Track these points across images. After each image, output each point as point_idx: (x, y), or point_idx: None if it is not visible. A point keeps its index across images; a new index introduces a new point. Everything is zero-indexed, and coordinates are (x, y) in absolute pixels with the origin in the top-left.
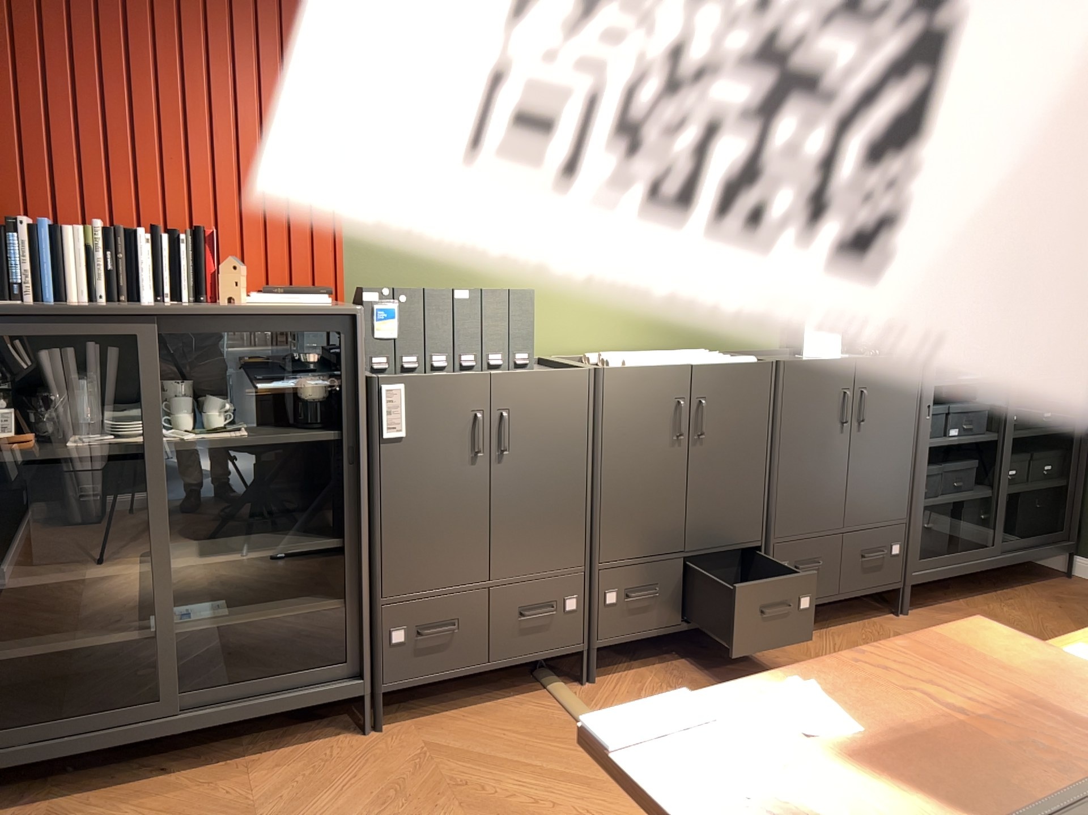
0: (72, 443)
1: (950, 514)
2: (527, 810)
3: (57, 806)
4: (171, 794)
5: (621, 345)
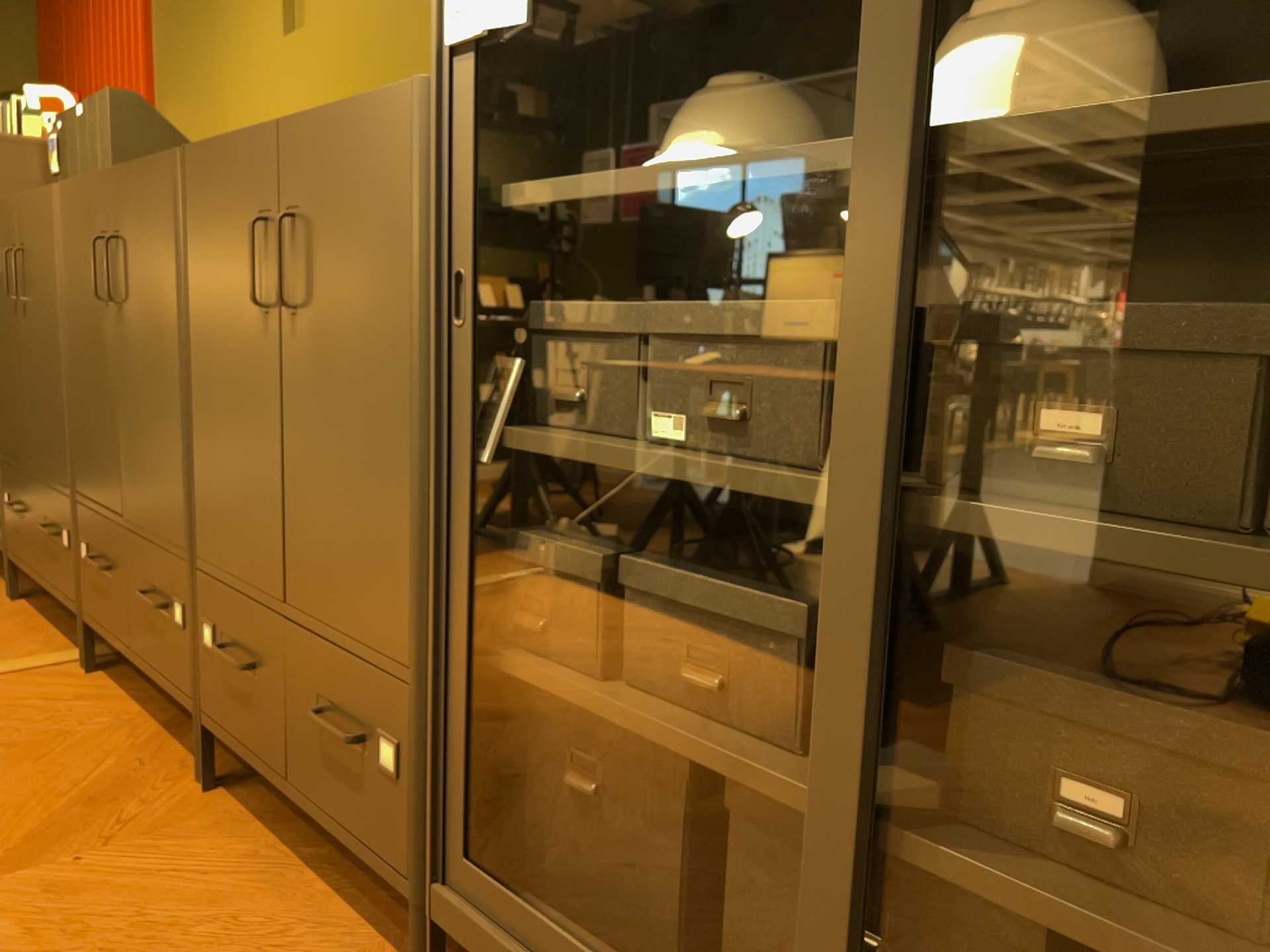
0: None
1: (682, 801)
2: None
3: None
4: None
5: None
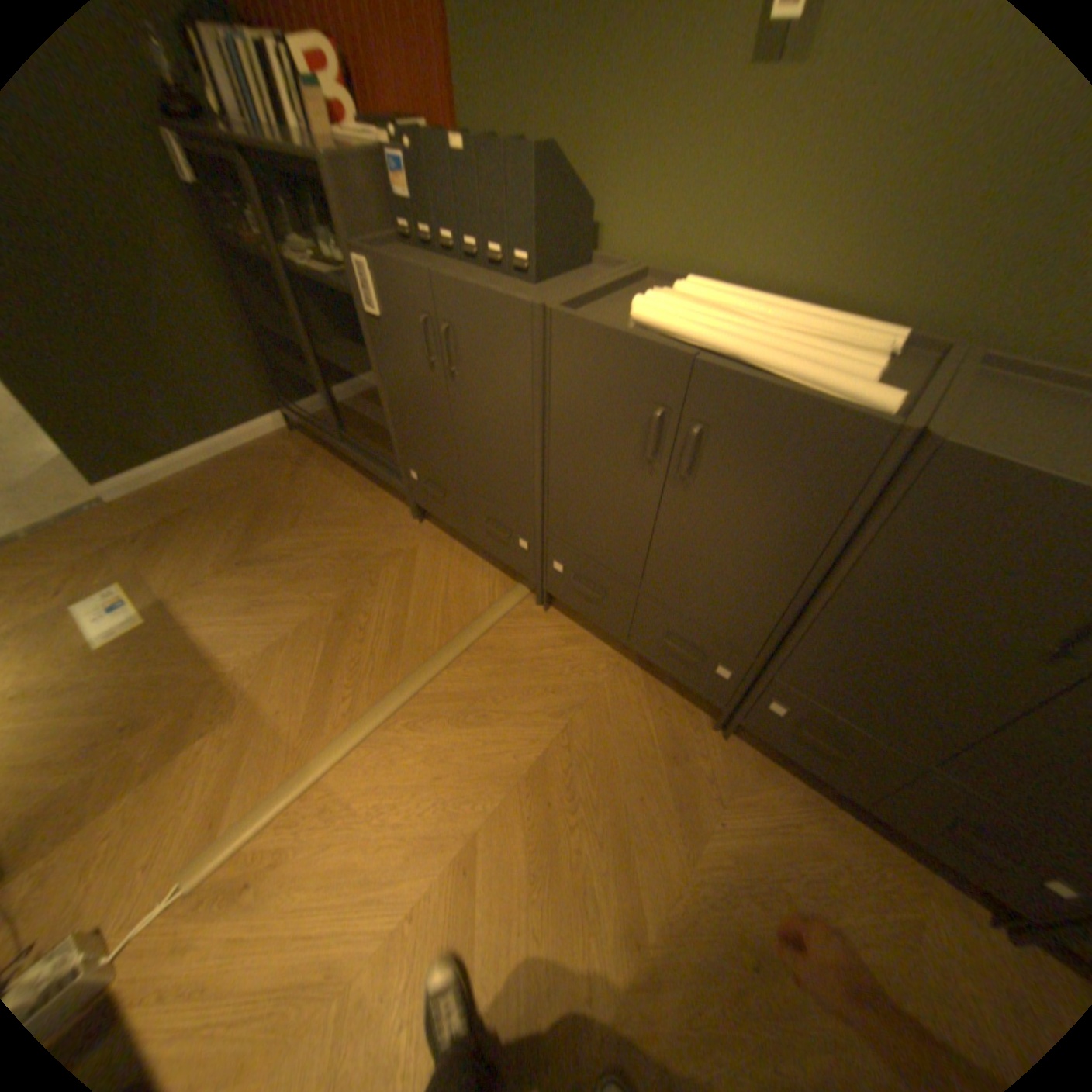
0: (274, 248)
1: None
2: (355, 628)
3: (316, 452)
4: (334, 479)
5: (779, 277)
